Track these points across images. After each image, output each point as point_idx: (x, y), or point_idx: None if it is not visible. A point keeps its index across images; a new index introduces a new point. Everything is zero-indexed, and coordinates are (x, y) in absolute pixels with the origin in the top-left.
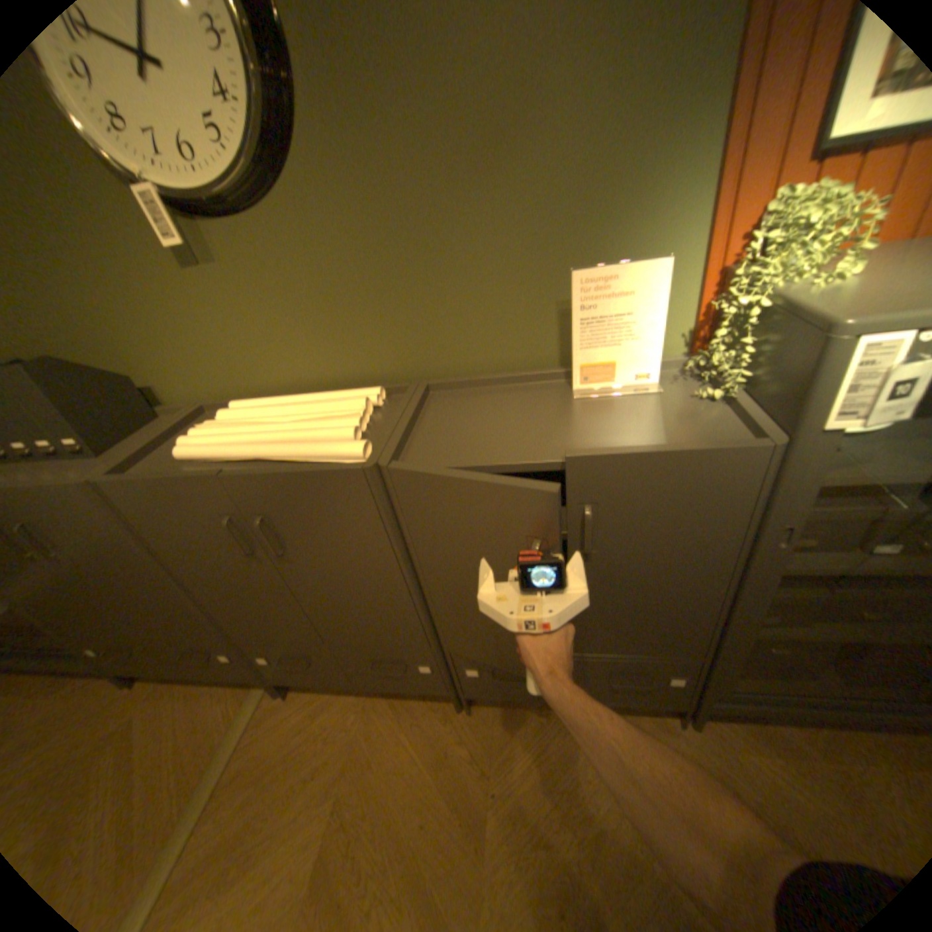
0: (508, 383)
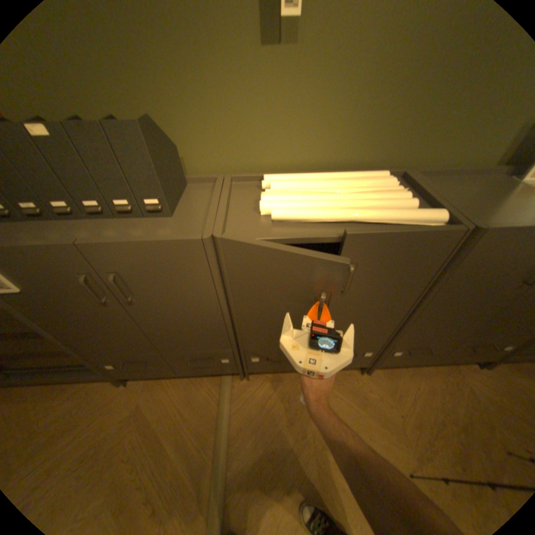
0: (472, 173)
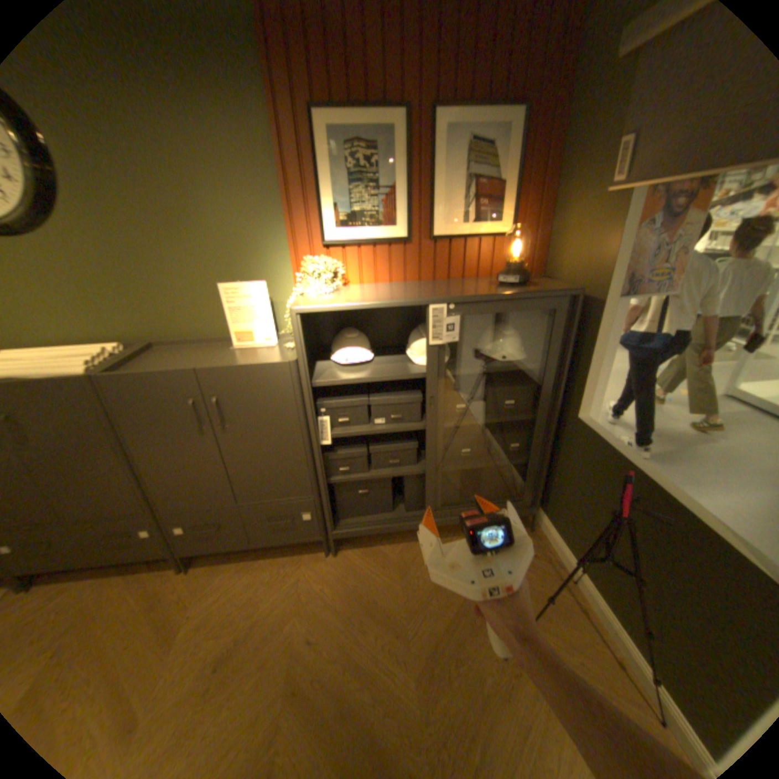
0: (201, 343)
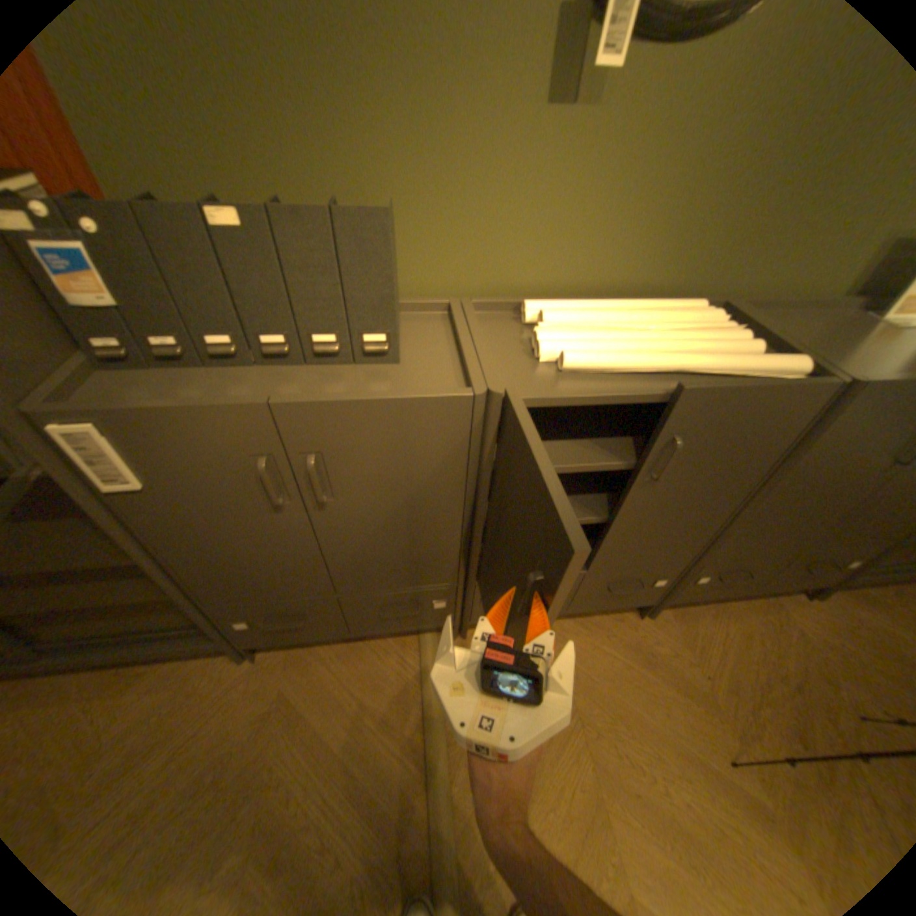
0: (816, 307)
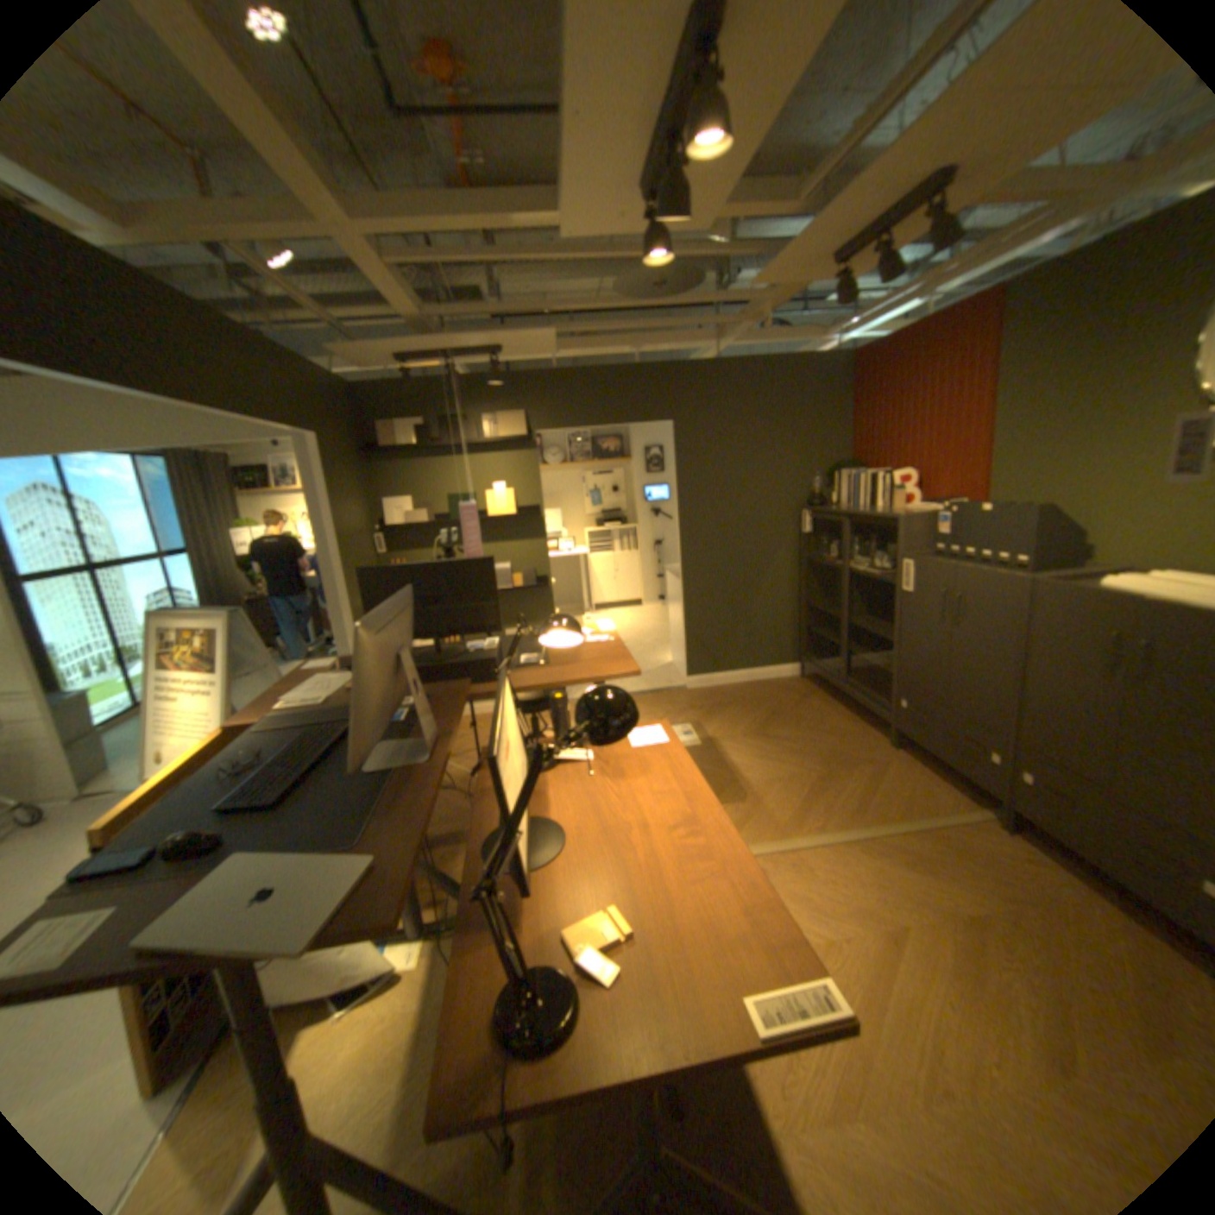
0: None
